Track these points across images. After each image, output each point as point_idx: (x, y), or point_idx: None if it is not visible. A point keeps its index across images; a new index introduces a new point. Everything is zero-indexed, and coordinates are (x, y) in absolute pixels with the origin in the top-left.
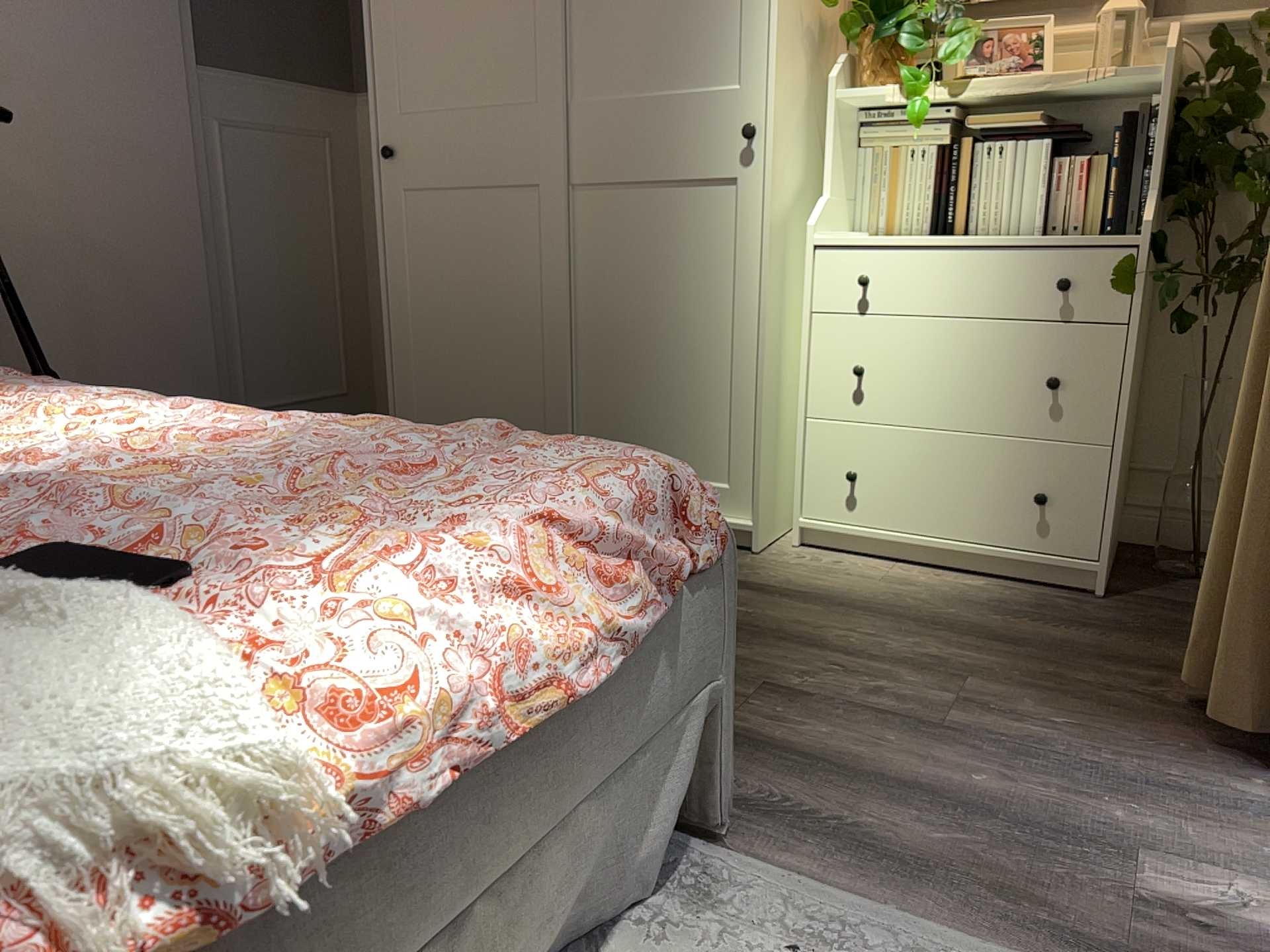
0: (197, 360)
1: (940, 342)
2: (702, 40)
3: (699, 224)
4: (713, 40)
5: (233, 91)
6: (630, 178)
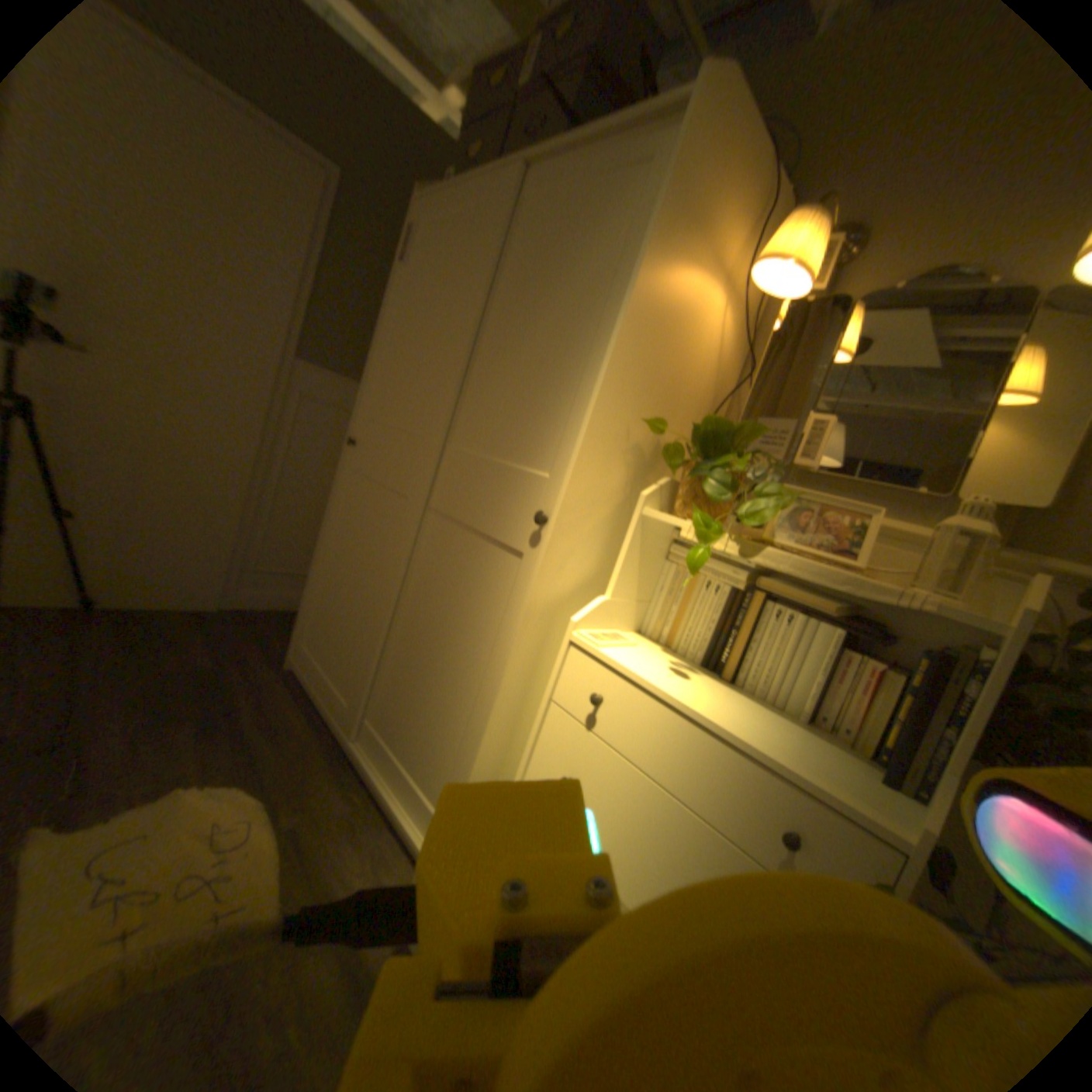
0: (214, 529)
1: (643, 803)
2: (537, 425)
3: (487, 576)
4: (544, 427)
5: (314, 375)
6: (459, 516)
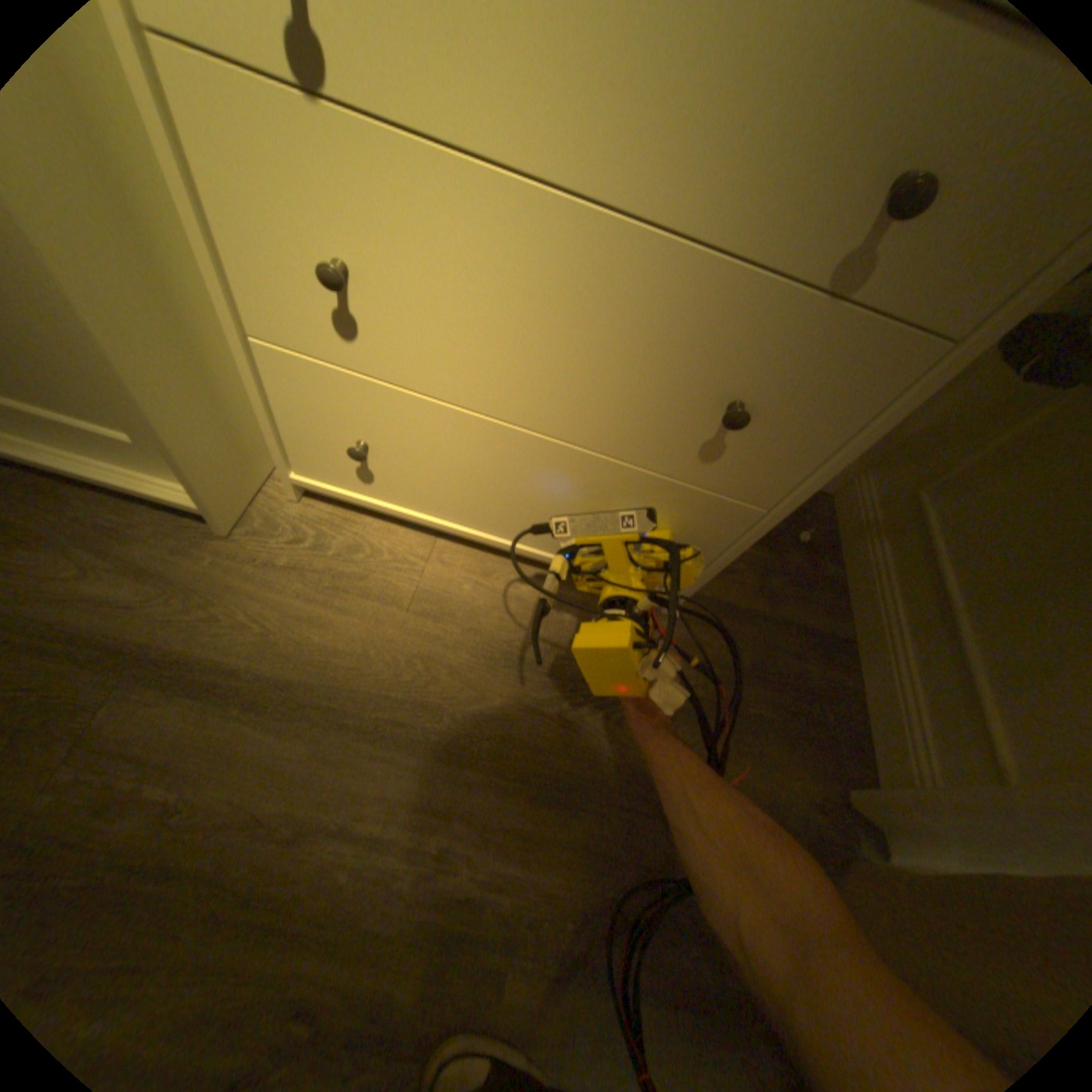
0: None
1: (528, 246)
2: None
3: None
4: None
5: None
6: None
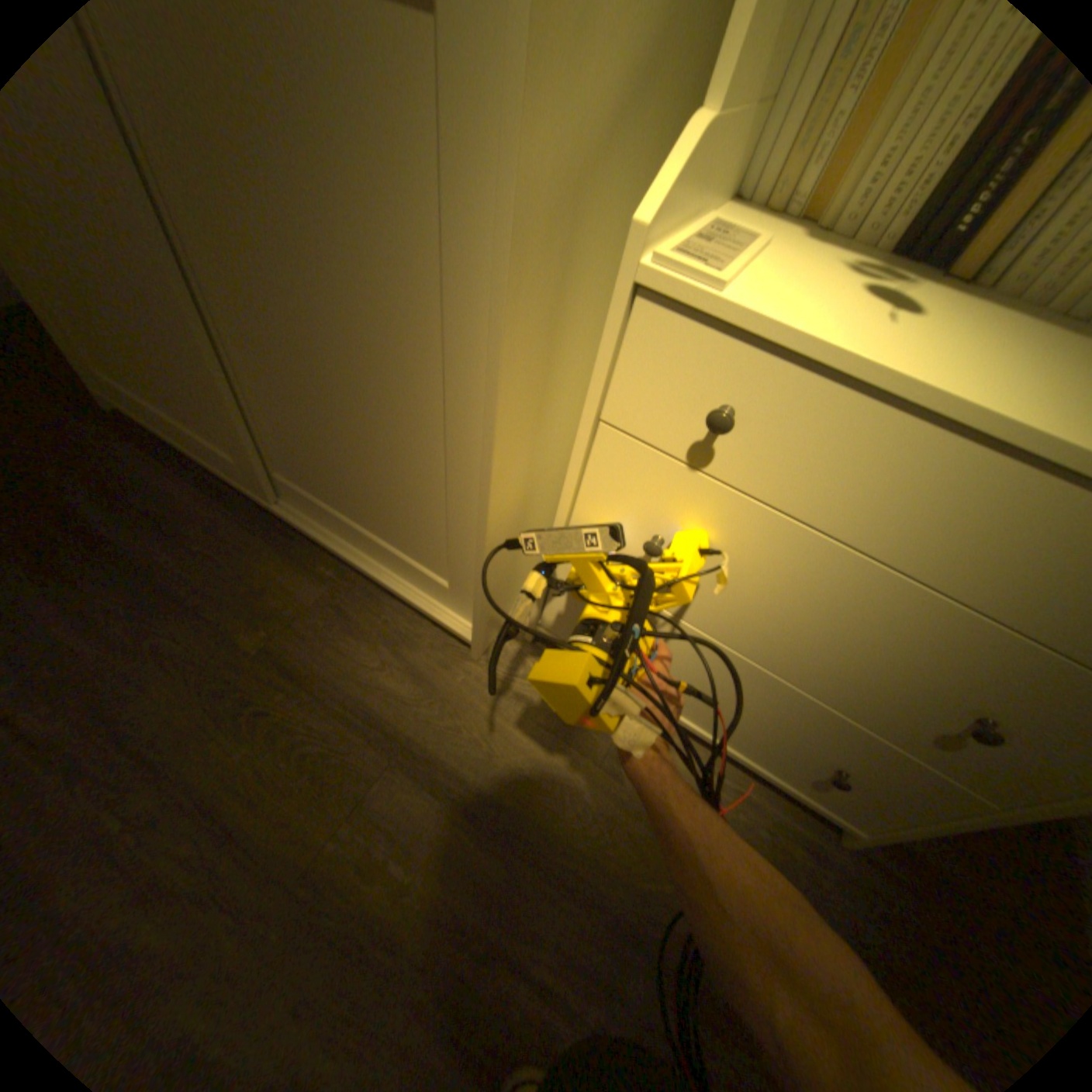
0: None
1: (821, 573)
2: None
3: (355, 130)
4: None
5: None
6: None
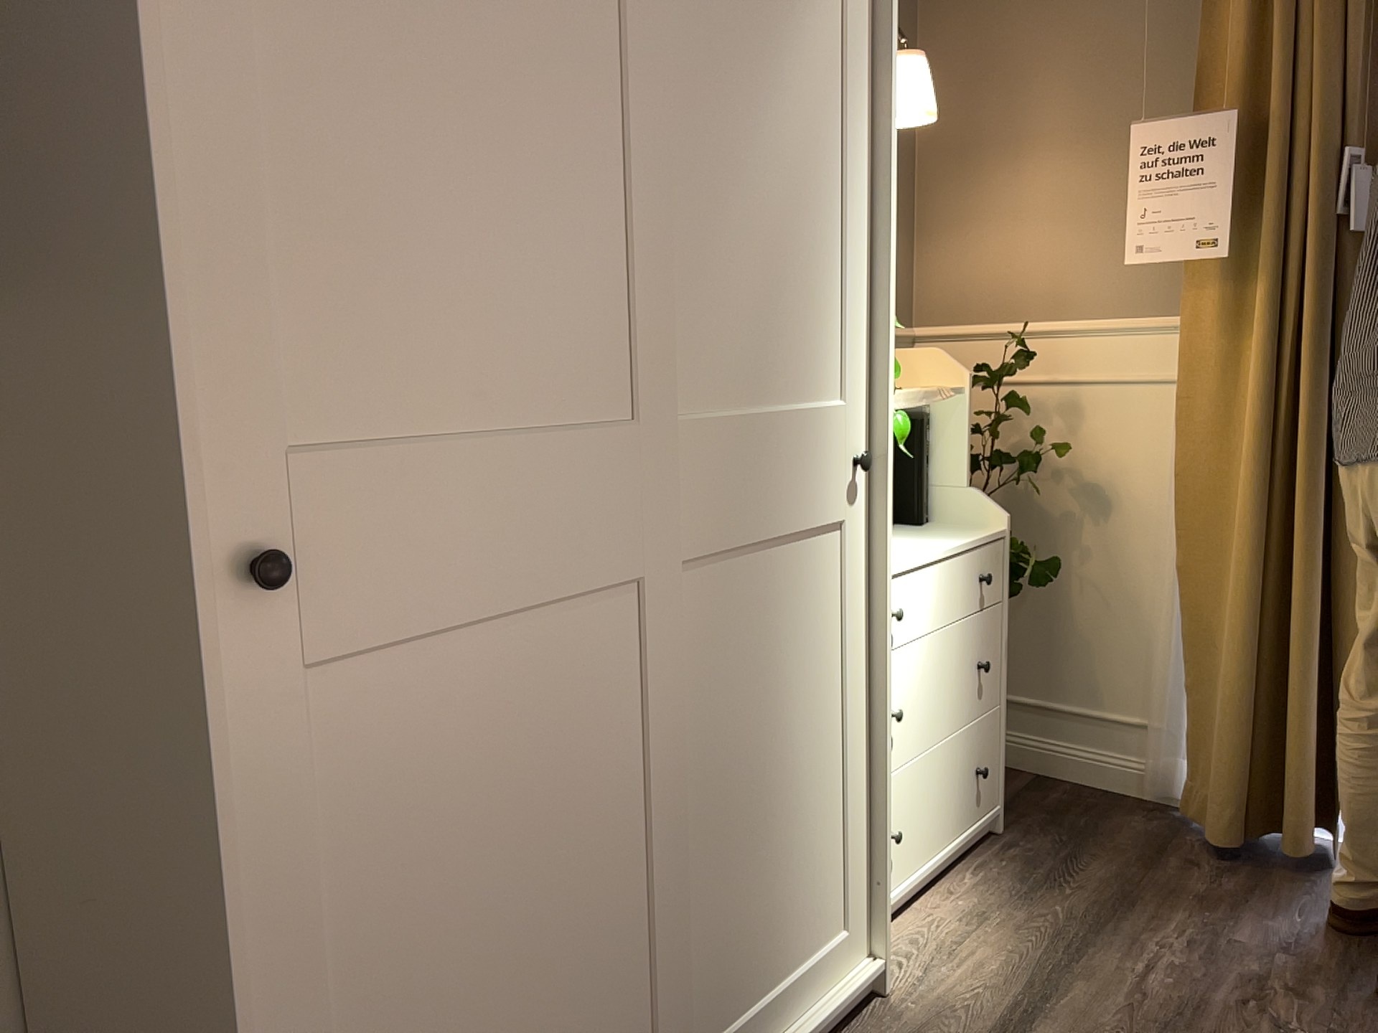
0: None
1: (933, 657)
2: (813, 334)
3: (812, 589)
4: (822, 334)
5: None
6: (746, 537)
